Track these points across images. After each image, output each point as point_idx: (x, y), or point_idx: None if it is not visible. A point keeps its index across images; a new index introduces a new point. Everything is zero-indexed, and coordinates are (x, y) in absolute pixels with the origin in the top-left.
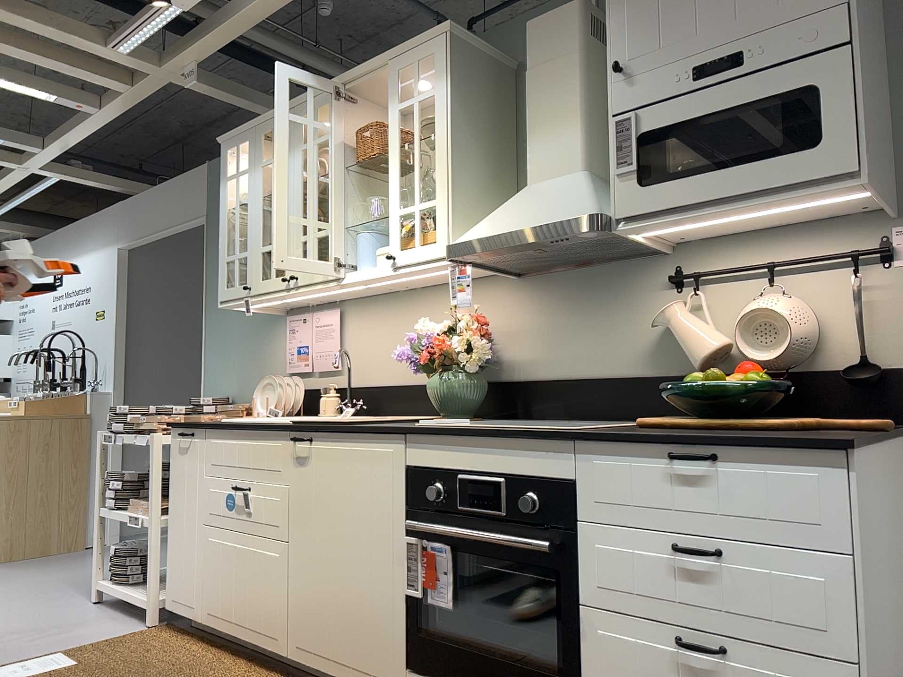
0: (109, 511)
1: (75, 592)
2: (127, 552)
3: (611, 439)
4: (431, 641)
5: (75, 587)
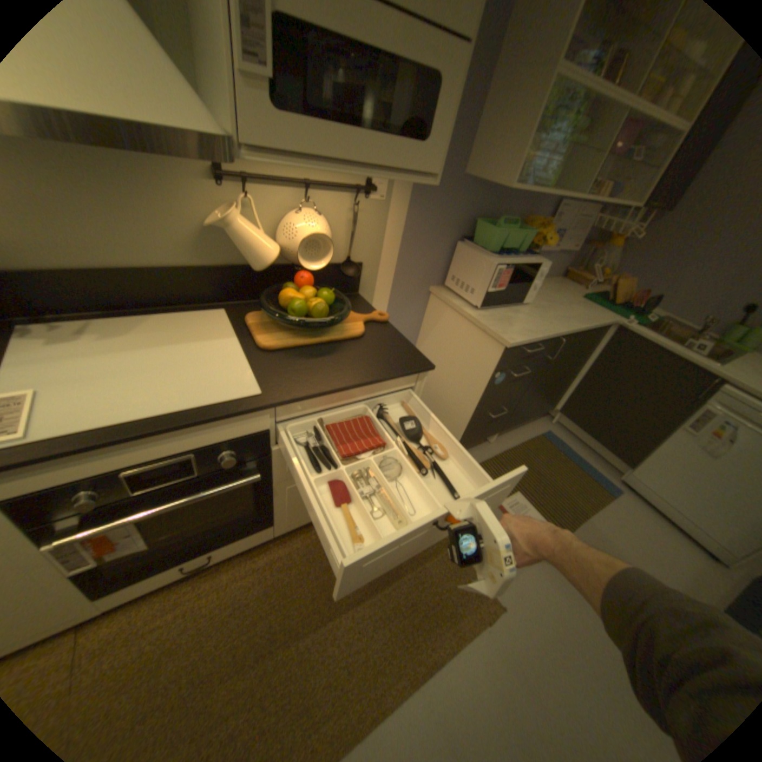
0: None
1: None
2: None
3: (306, 399)
4: (121, 573)
5: None
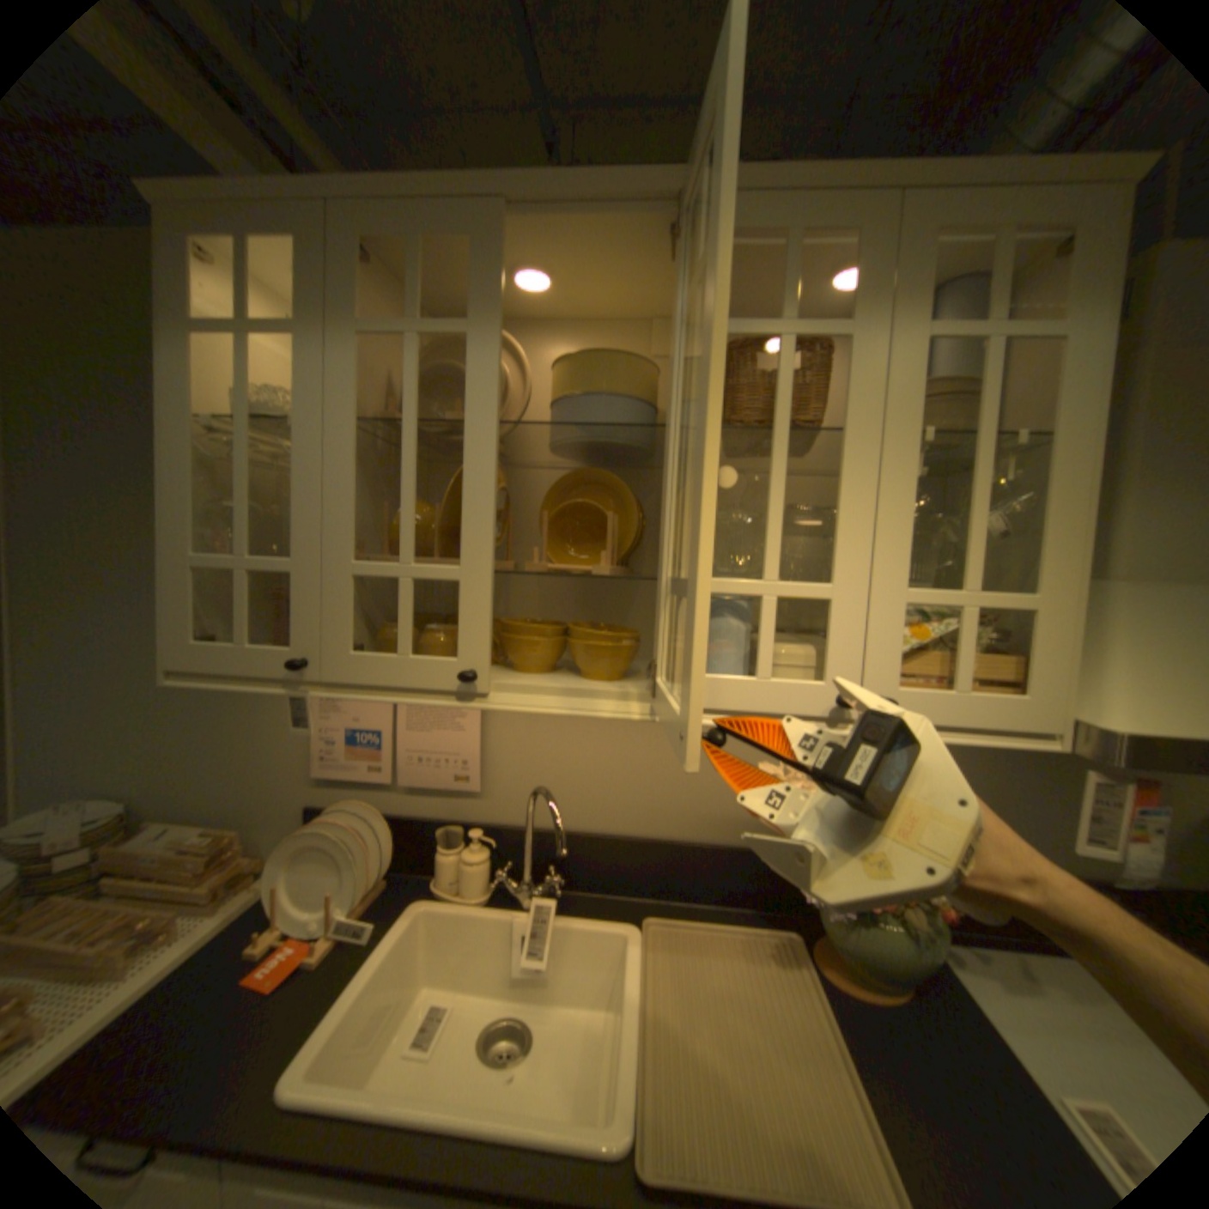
0: None
1: None
2: None
3: None
4: None
5: None
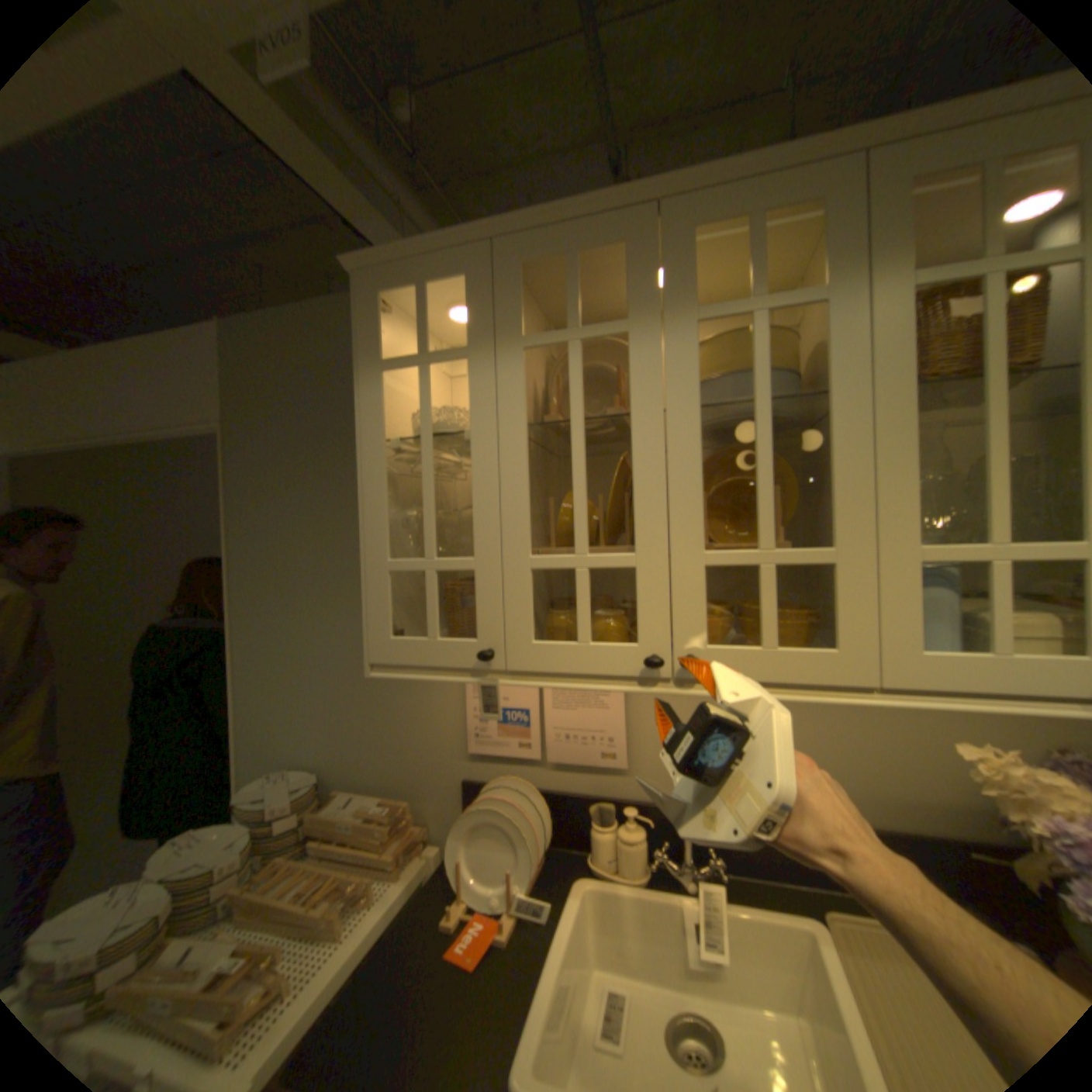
0: None
1: None
2: None
3: None
4: None
5: None
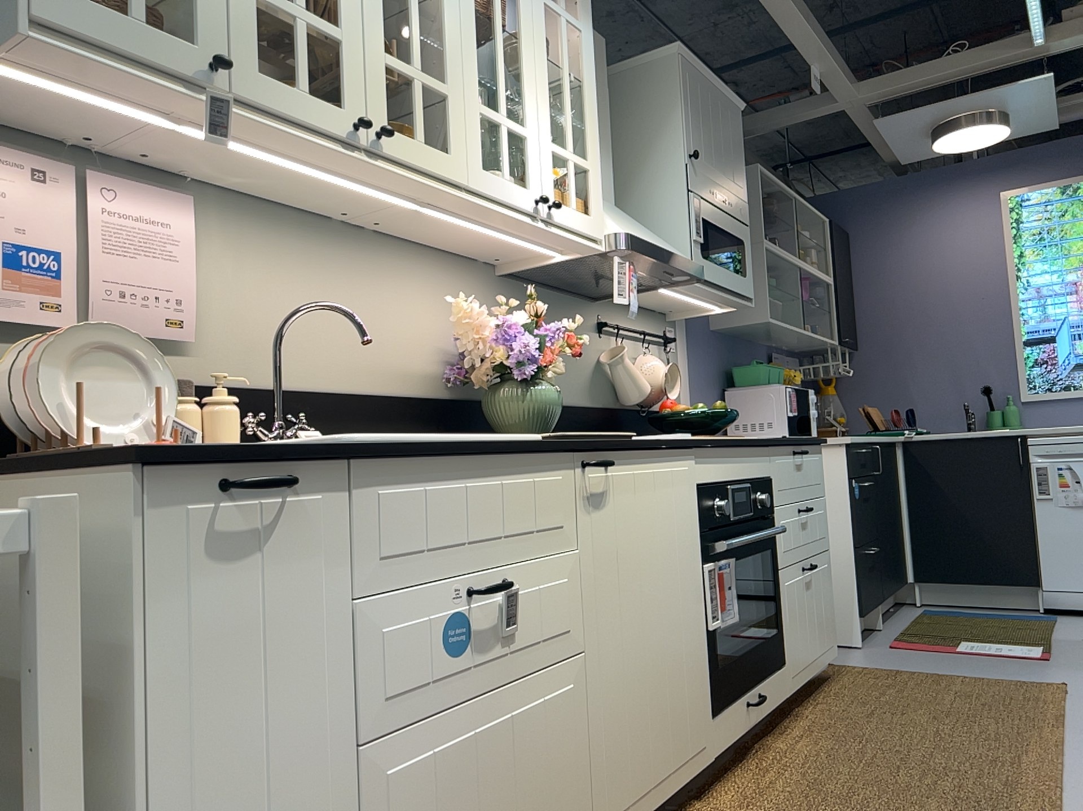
0: None
1: None
2: None
3: (786, 444)
4: (726, 666)
5: None
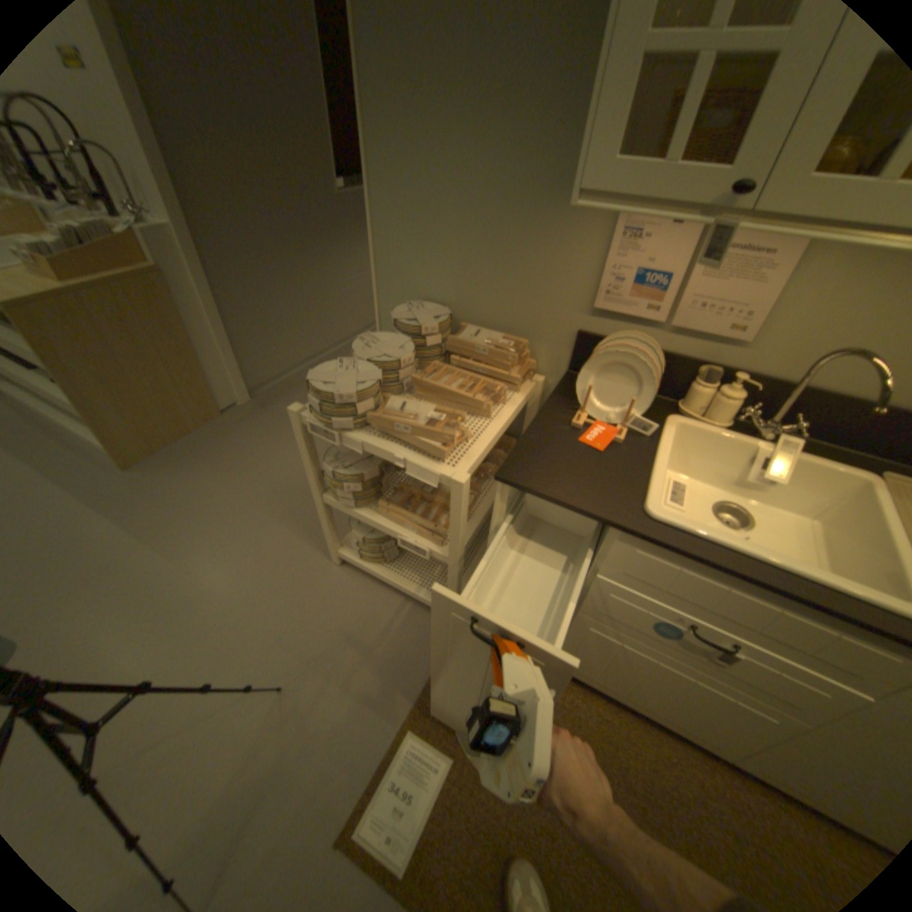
0: (343, 506)
1: (291, 534)
2: (378, 540)
3: None
4: None
5: (281, 520)
